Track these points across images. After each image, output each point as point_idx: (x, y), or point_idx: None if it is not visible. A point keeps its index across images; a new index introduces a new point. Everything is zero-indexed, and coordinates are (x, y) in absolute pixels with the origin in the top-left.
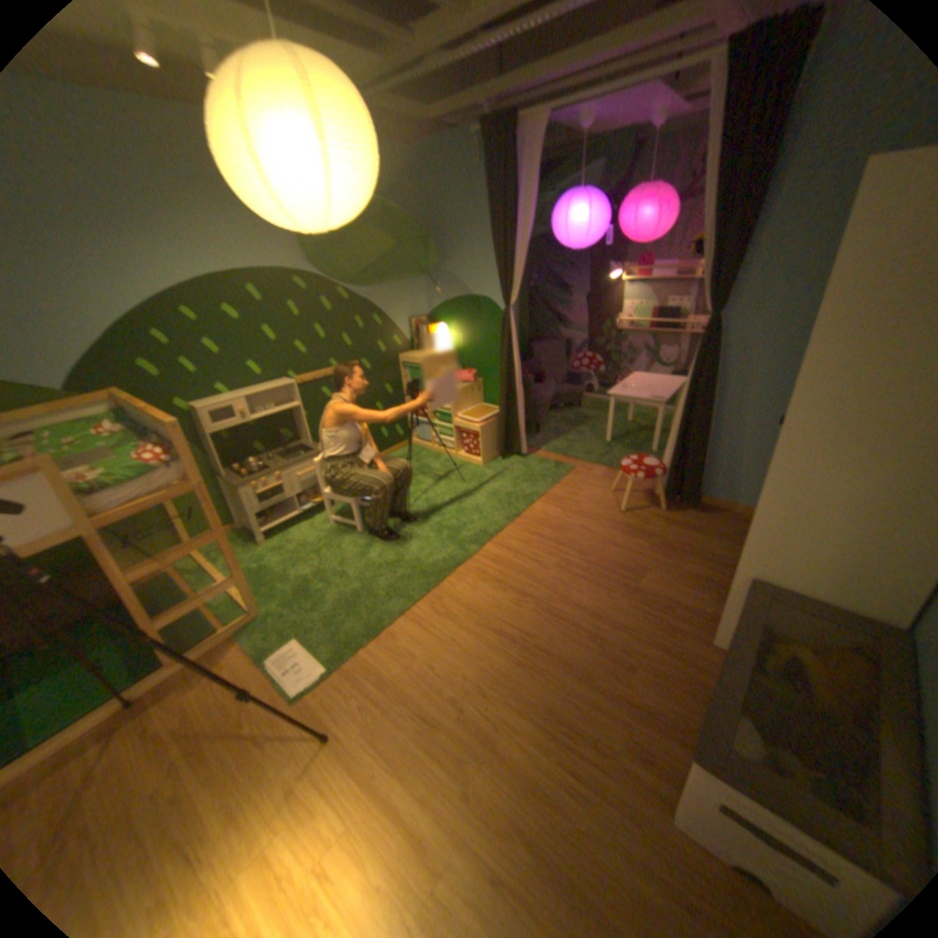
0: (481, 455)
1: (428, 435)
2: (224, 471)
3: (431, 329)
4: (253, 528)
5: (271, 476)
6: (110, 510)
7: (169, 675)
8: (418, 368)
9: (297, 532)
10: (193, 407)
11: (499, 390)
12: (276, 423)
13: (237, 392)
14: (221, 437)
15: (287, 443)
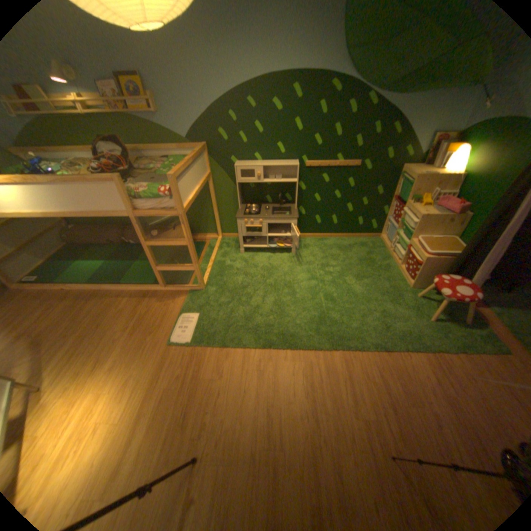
0: (418, 279)
1: (393, 238)
2: (245, 206)
3: (453, 146)
4: (240, 243)
5: (257, 220)
6: (143, 210)
7: (162, 290)
8: (414, 181)
9: (261, 257)
10: (235, 165)
11: (476, 235)
12: (284, 188)
13: (265, 162)
14: (250, 186)
15: (287, 203)
